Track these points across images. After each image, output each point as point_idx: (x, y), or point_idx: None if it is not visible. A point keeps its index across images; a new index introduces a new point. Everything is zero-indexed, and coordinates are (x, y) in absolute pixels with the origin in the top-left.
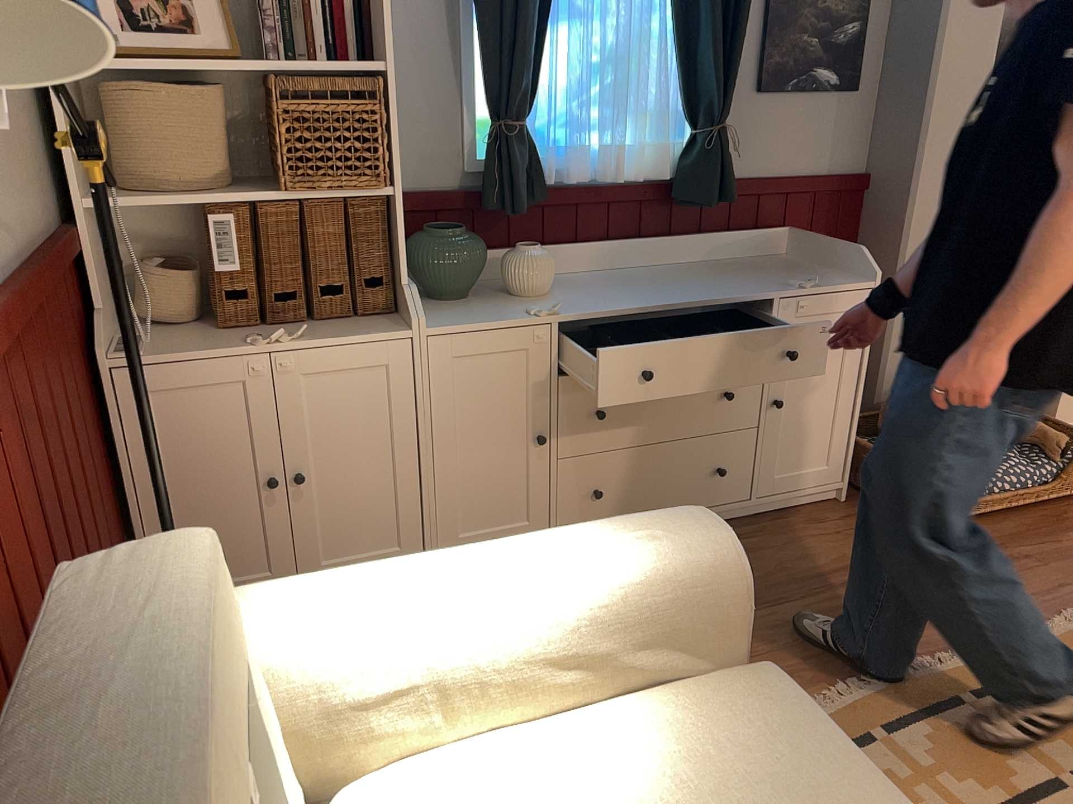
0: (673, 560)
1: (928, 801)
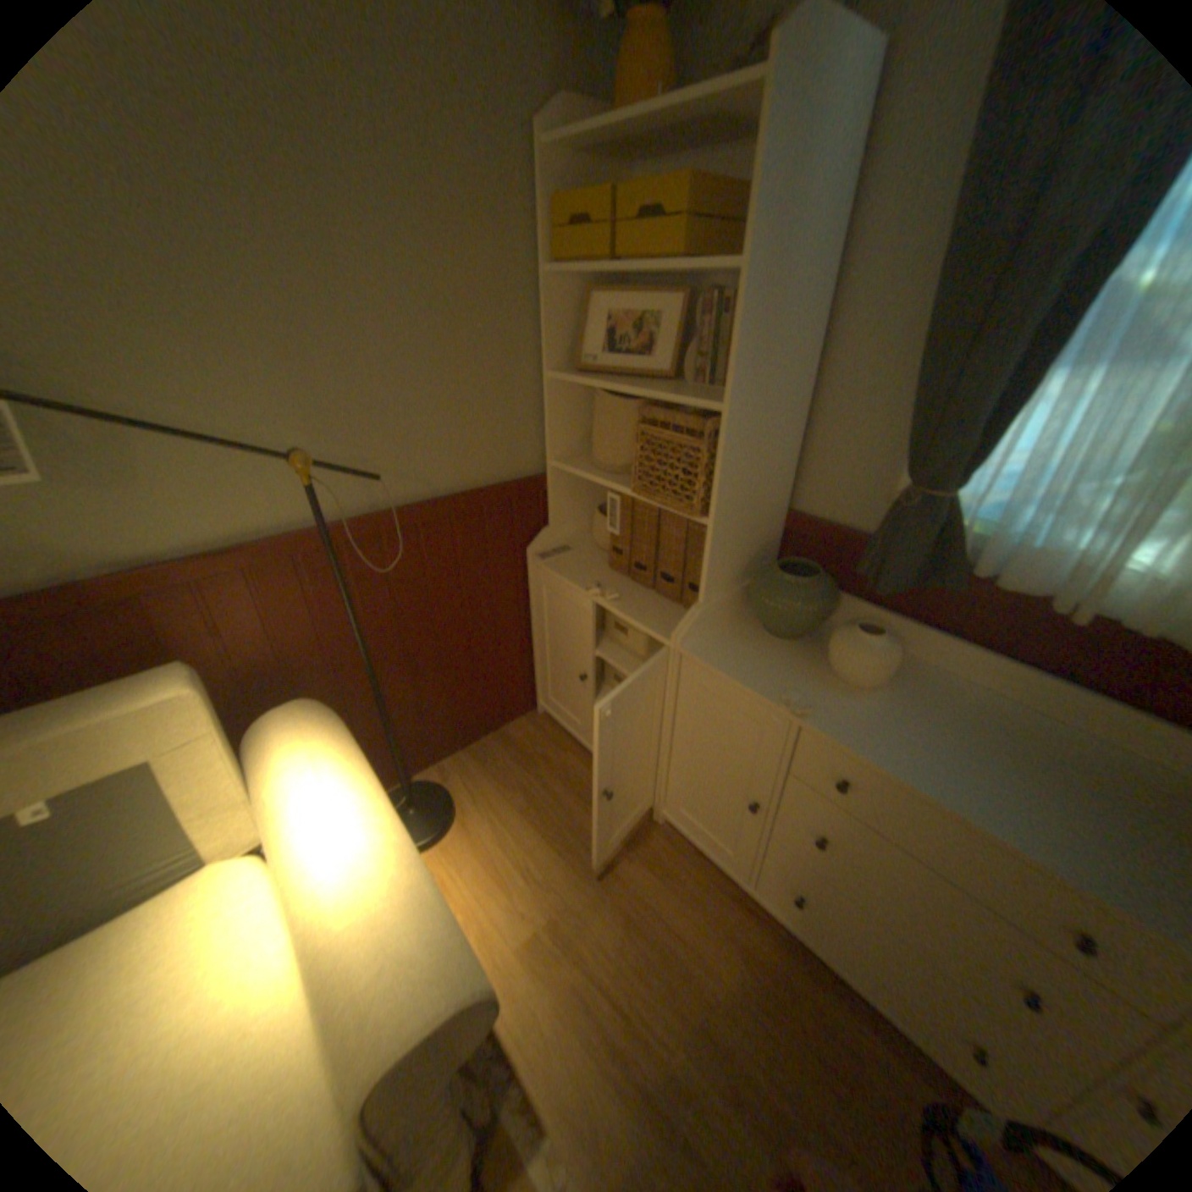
0: (354, 1005)
1: None
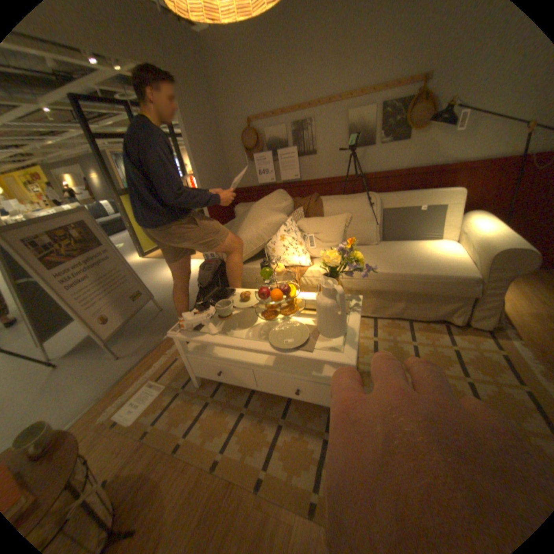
0: (496, 244)
1: (484, 379)
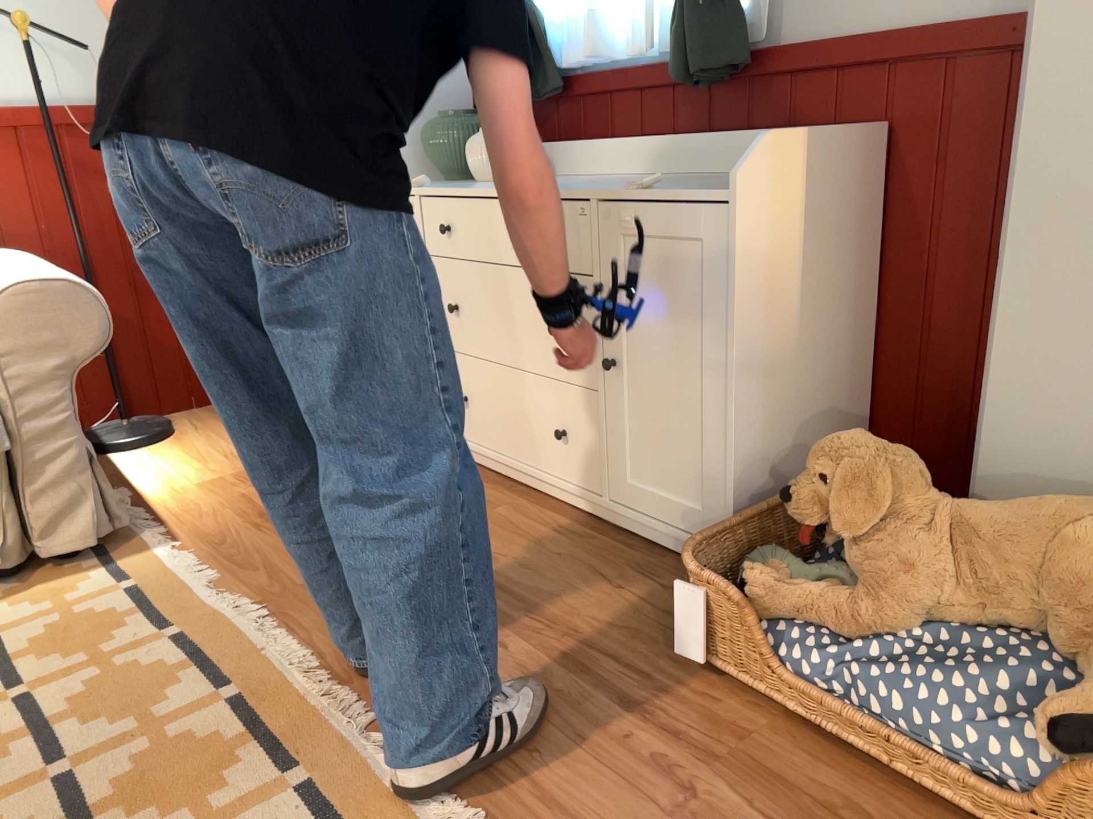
0: None
1: (68, 663)
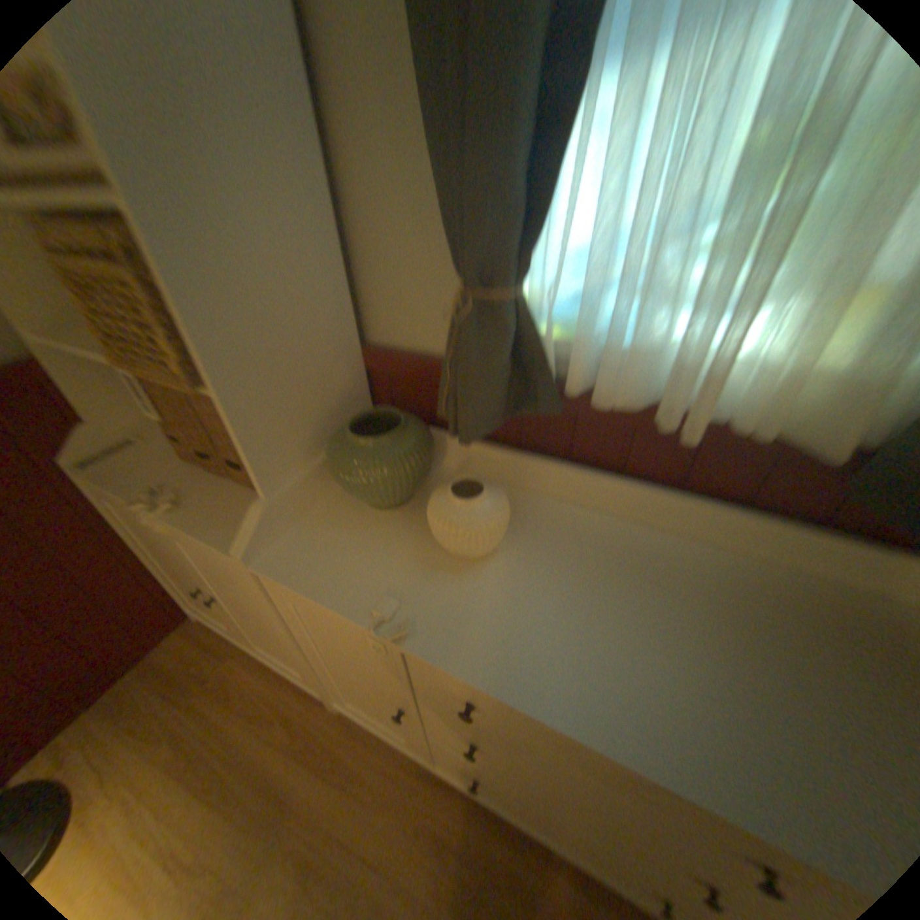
0: None
1: None
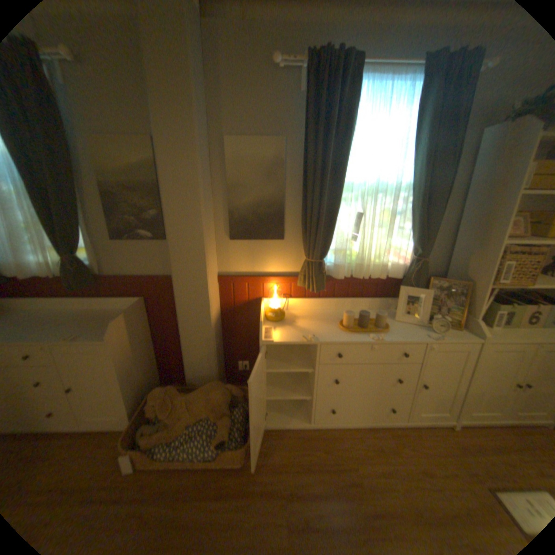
0: None
1: None
